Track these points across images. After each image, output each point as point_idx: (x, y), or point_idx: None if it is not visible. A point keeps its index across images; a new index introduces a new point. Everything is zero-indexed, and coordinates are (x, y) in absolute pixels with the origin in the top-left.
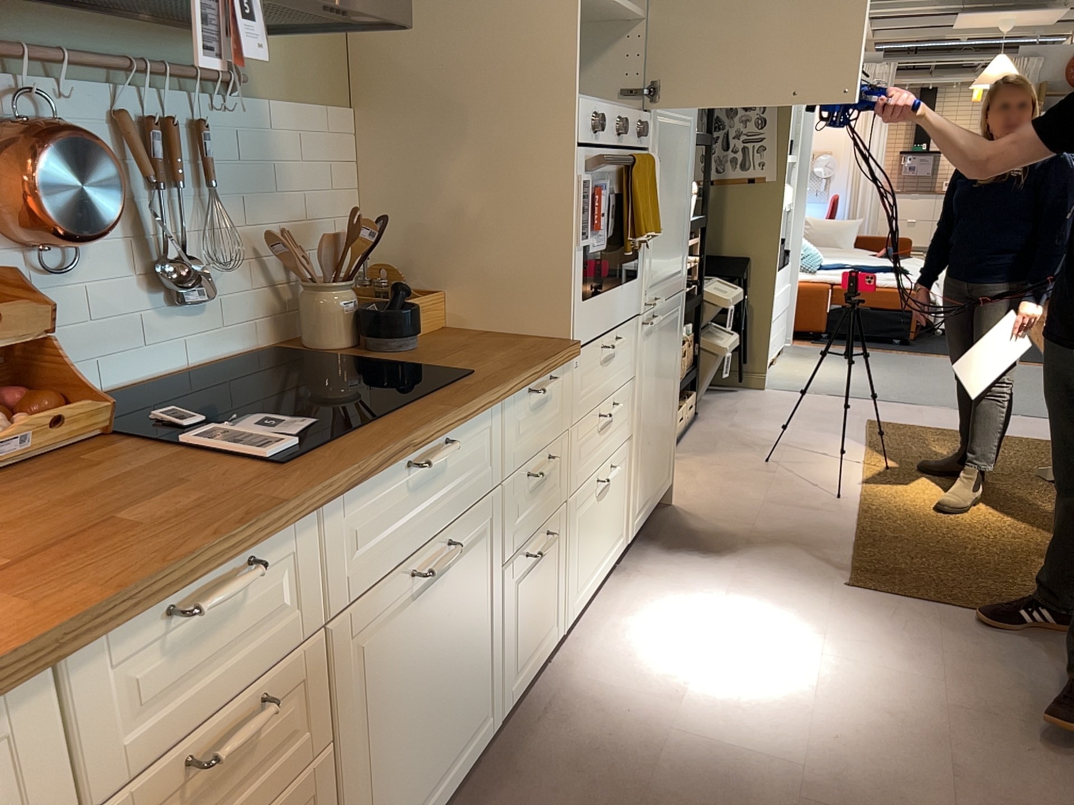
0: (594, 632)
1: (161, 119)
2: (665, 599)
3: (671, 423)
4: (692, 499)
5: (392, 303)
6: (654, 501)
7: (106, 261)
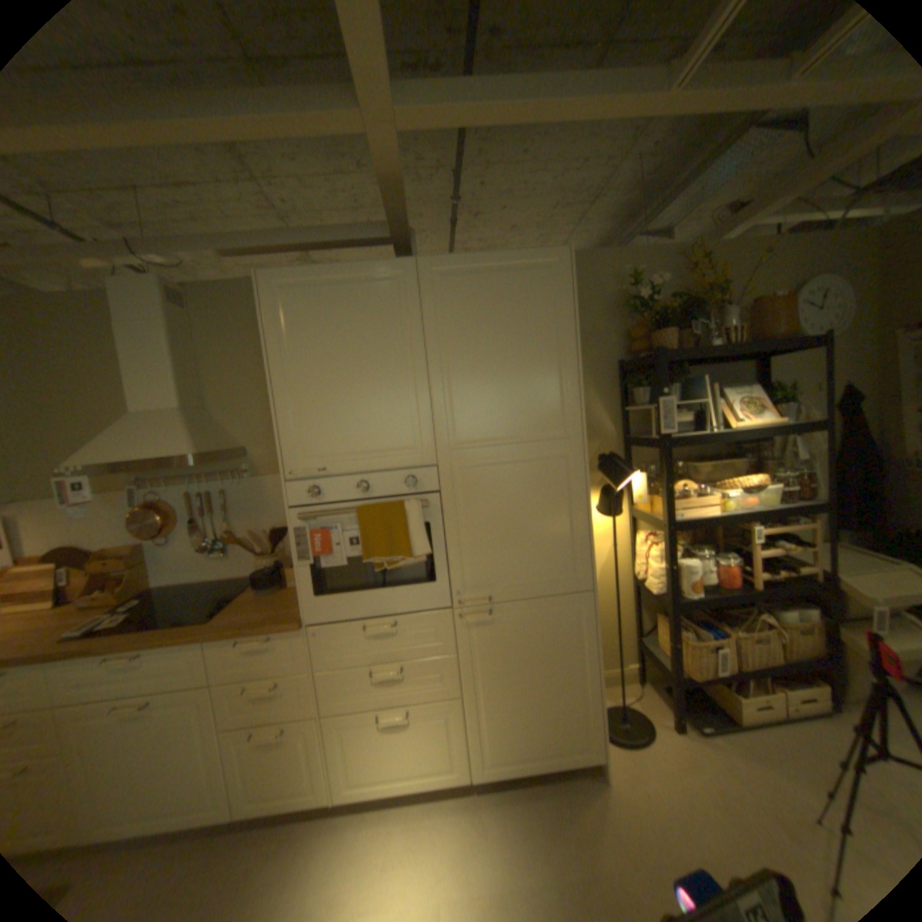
0: (373, 829)
1: (200, 493)
2: (438, 855)
3: (587, 708)
4: (638, 796)
5: (274, 570)
6: (544, 768)
7: (179, 542)
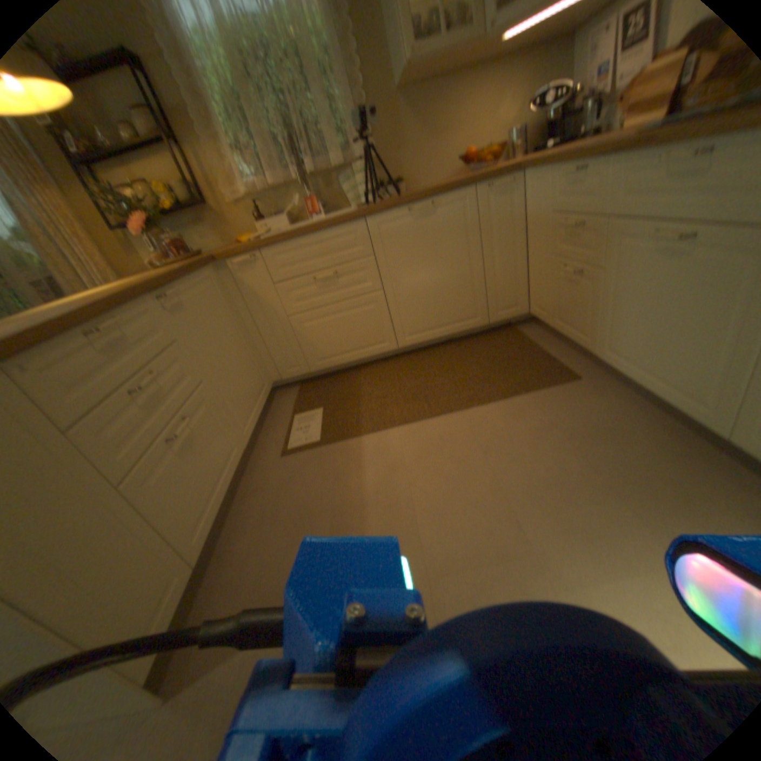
0: None
1: None
2: None
3: None
4: None
5: None
6: None
7: None
